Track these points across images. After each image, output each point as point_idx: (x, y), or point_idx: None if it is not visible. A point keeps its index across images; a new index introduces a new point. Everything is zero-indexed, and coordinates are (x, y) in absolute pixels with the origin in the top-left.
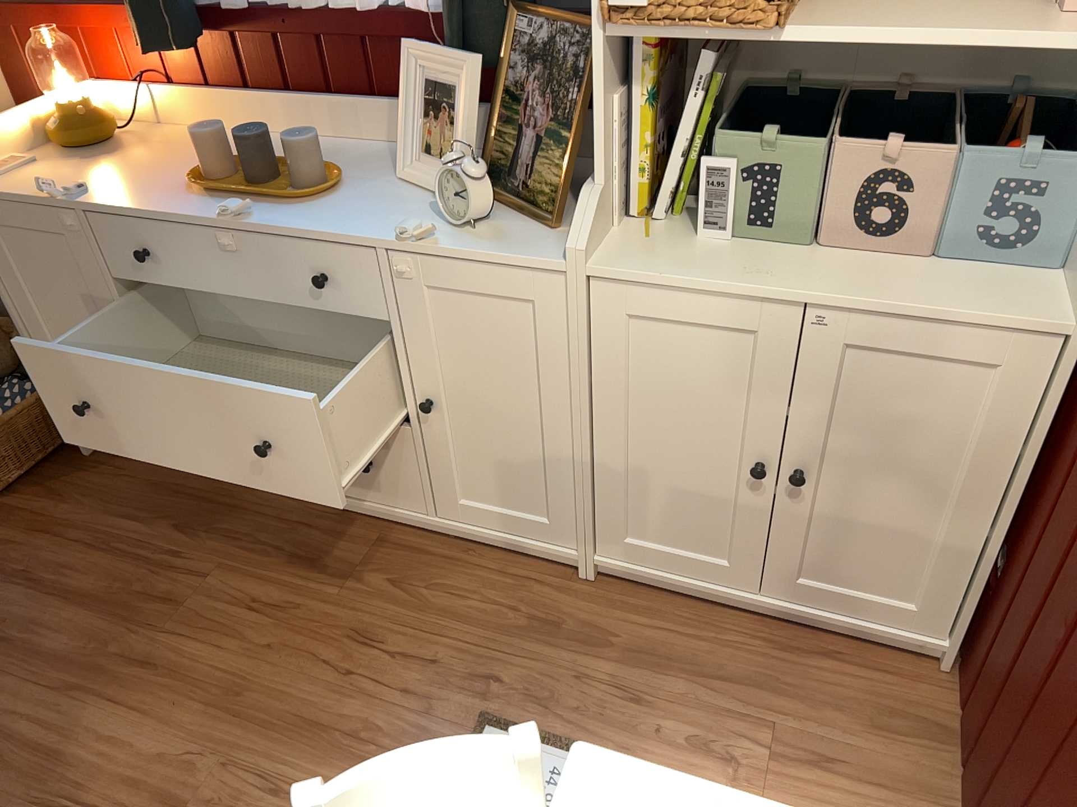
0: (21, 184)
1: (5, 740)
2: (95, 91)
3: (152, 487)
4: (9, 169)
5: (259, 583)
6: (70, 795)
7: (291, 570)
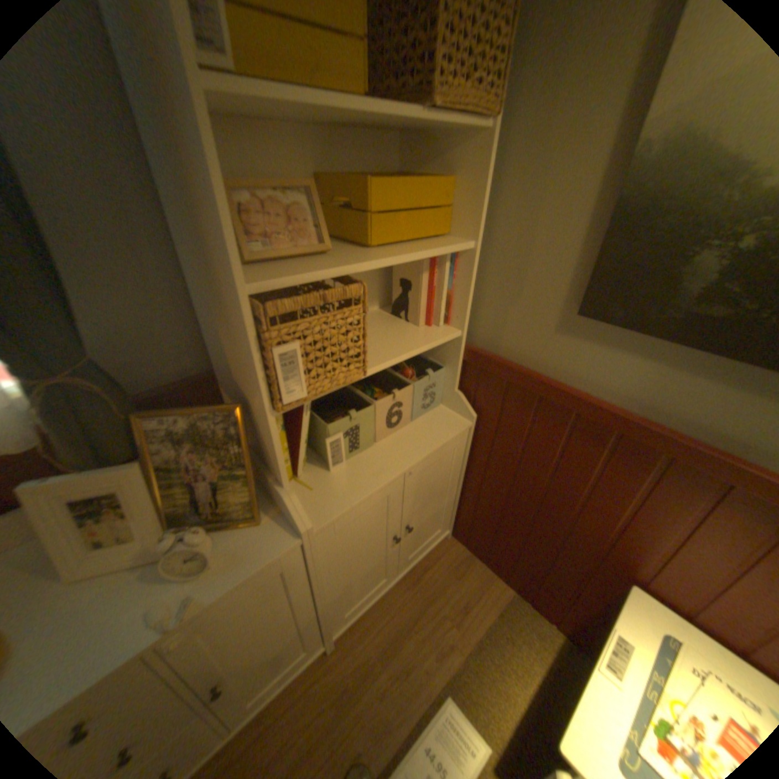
0: None
1: None
2: None
3: None
4: None
5: None
6: None
7: None
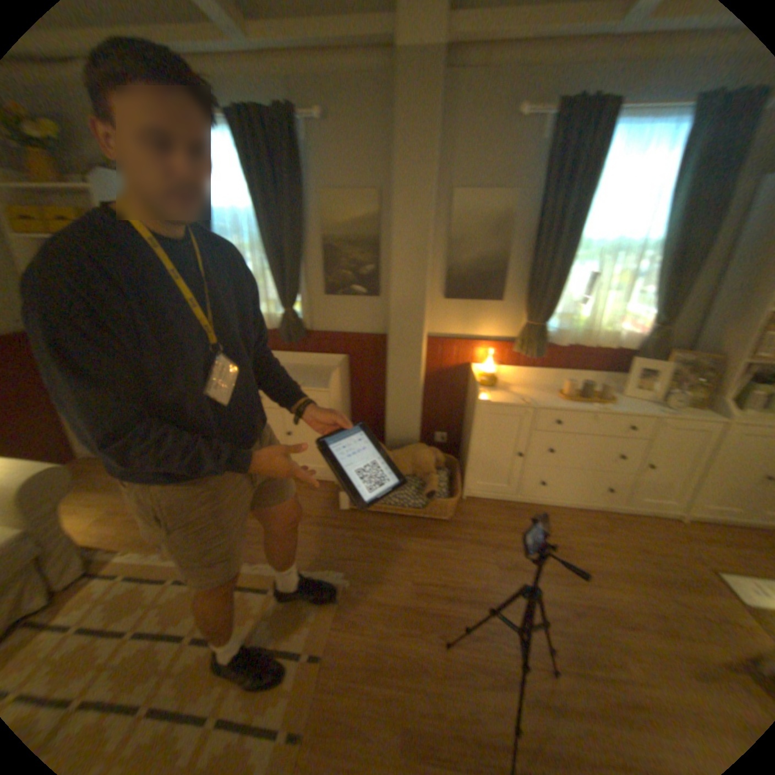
0: (501, 400)
1: (575, 609)
2: (476, 368)
3: (502, 509)
4: (487, 395)
5: (586, 539)
6: (624, 624)
7: (591, 533)
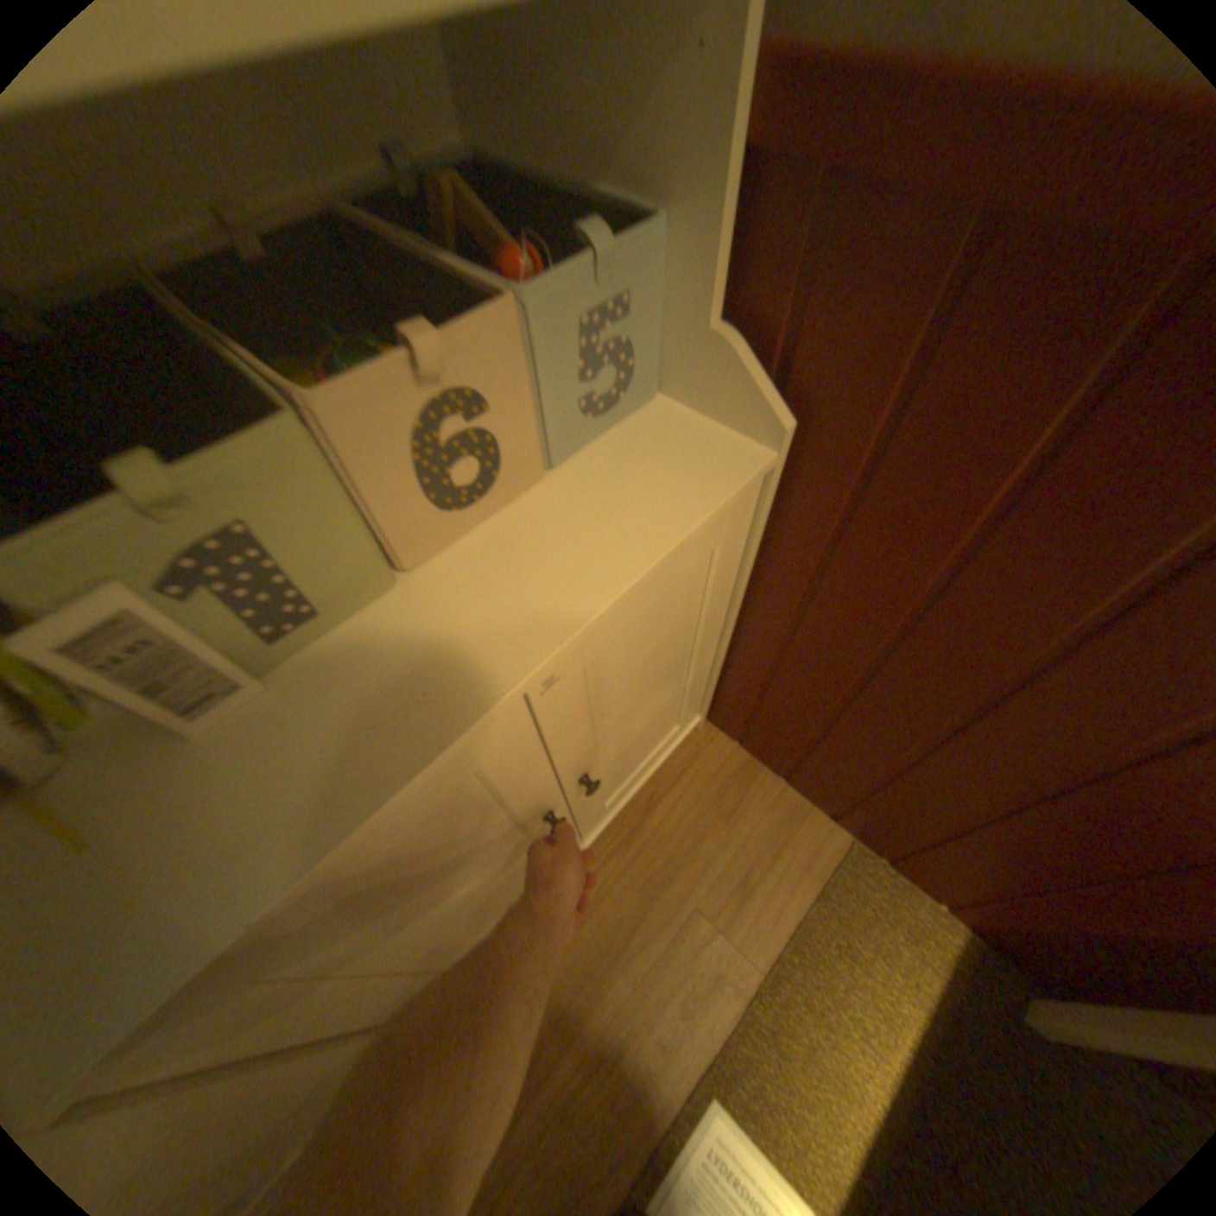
0: None
1: None
2: None
3: None
4: None
5: None
6: None
7: None
